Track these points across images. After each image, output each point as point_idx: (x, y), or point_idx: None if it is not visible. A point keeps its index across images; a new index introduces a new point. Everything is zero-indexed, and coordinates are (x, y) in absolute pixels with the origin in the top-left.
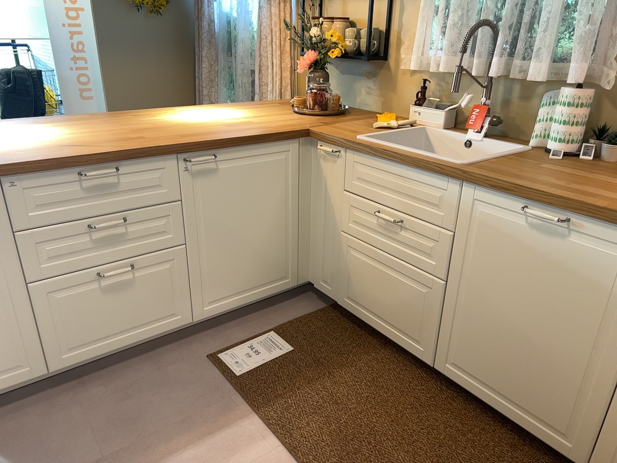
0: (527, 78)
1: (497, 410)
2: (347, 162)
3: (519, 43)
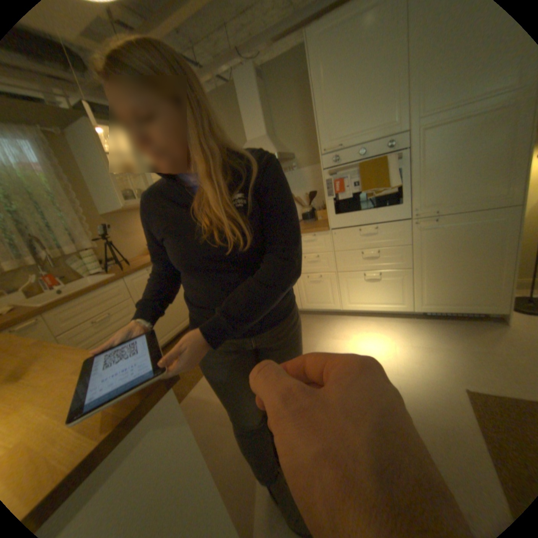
0: (58, 254)
1: (177, 332)
2: (47, 319)
3: (46, 241)
